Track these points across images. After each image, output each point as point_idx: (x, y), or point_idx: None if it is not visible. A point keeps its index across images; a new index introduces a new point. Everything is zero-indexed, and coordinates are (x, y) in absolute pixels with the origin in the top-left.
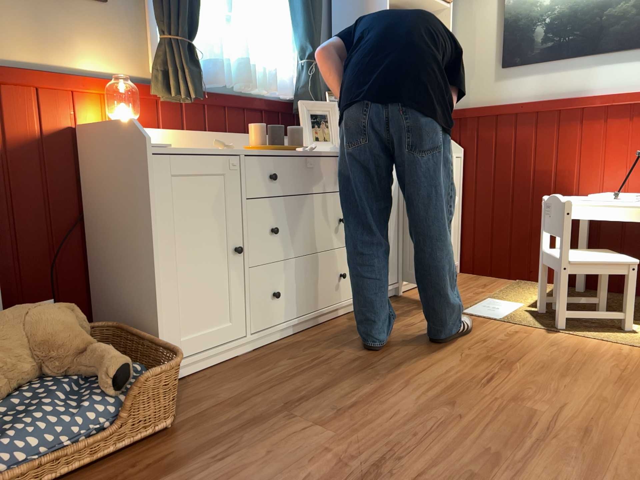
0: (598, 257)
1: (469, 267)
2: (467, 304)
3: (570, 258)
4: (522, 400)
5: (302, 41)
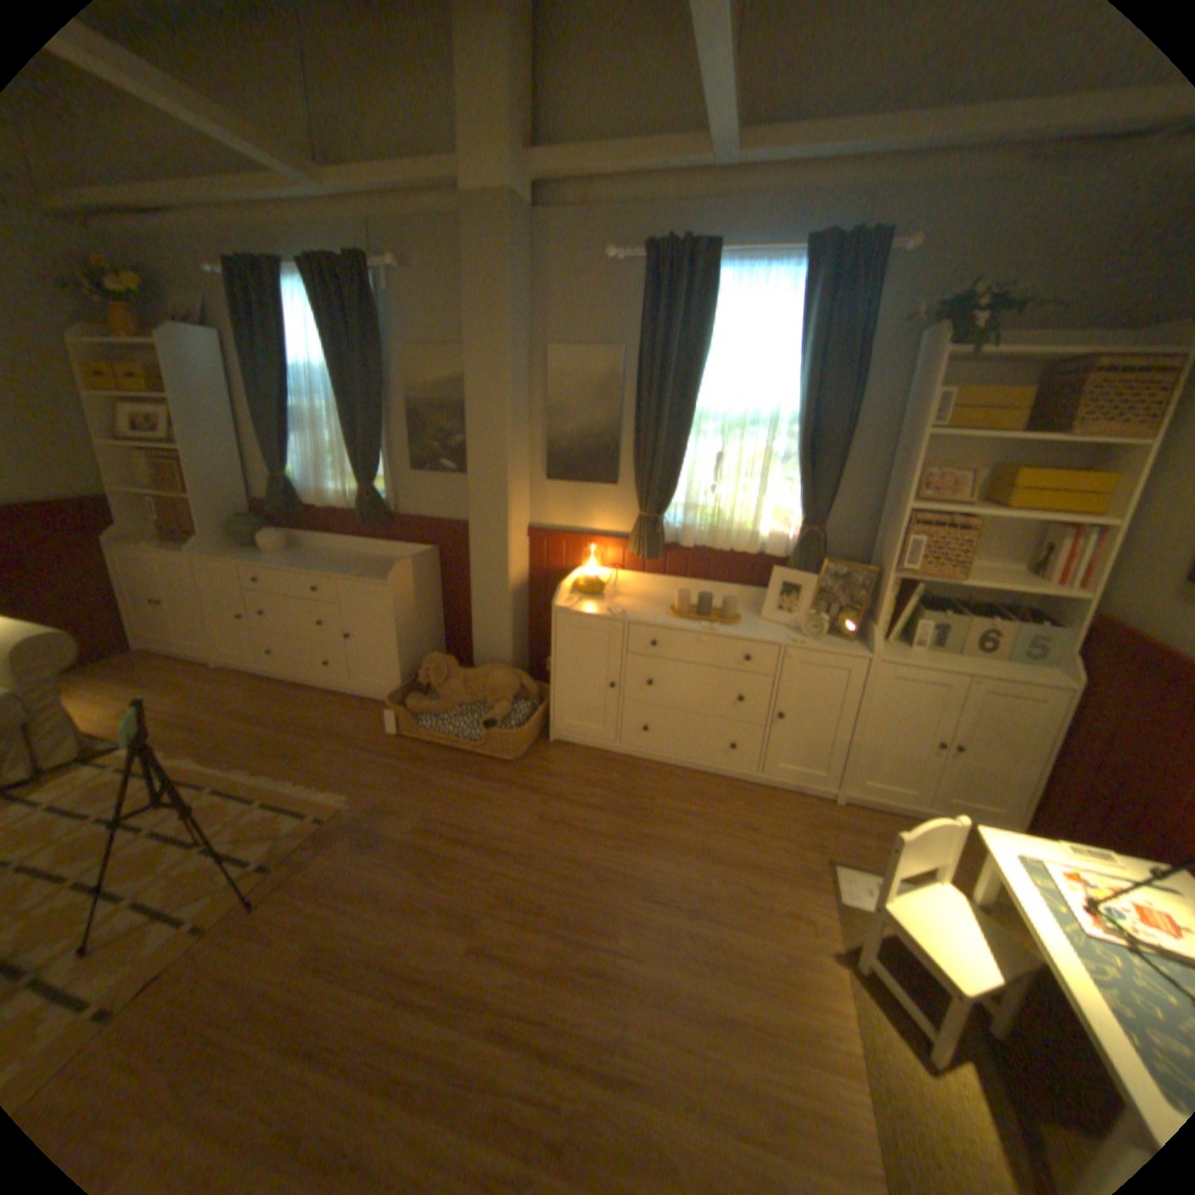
0: (949, 947)
1: None
2: (873, 870)
3: (900, 910)
4: (635, 931)
5: (800, 505)
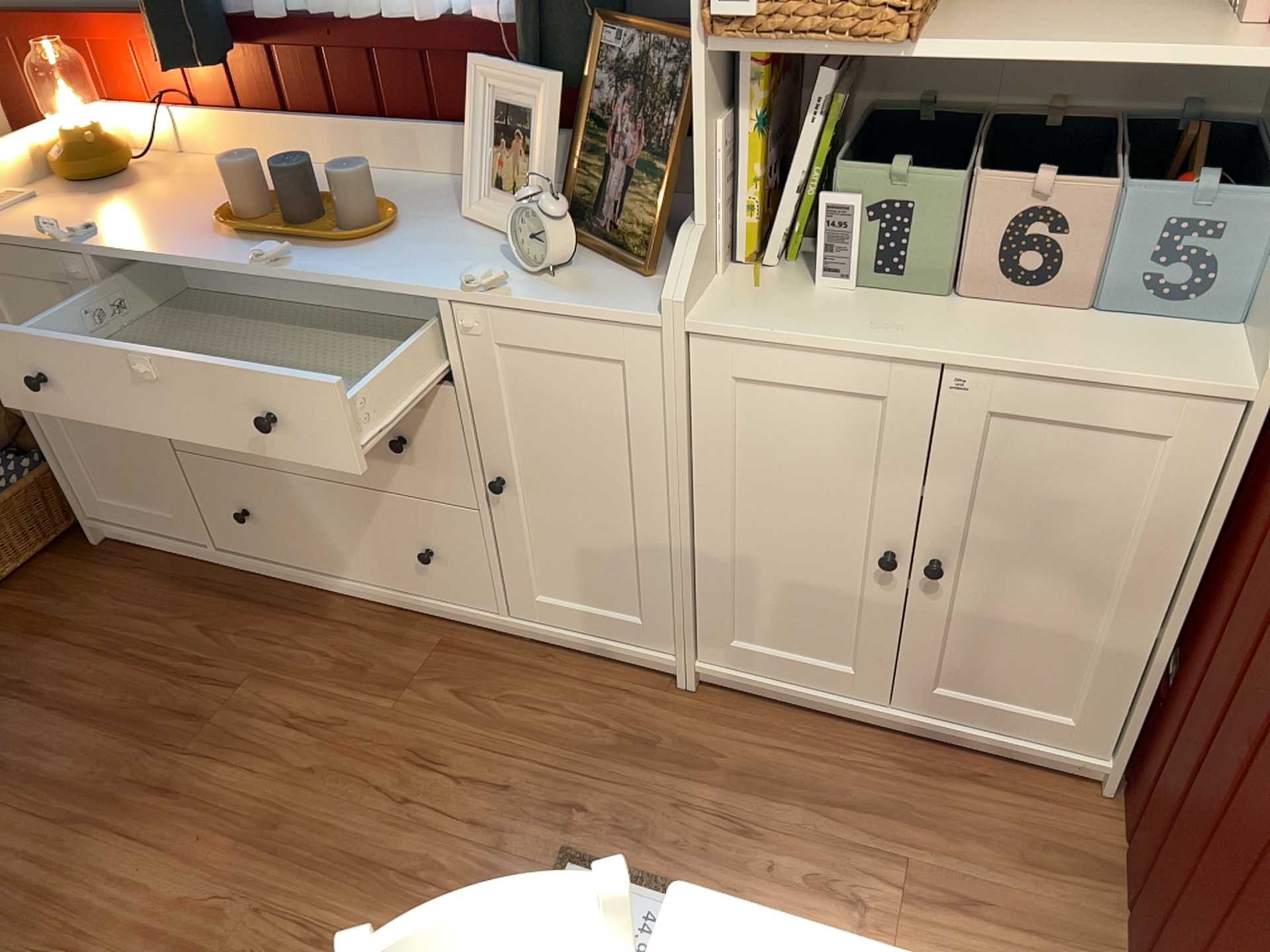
0: None
1: (1124, 811)
2: (668, 861)
3: None
4: None
5: None
